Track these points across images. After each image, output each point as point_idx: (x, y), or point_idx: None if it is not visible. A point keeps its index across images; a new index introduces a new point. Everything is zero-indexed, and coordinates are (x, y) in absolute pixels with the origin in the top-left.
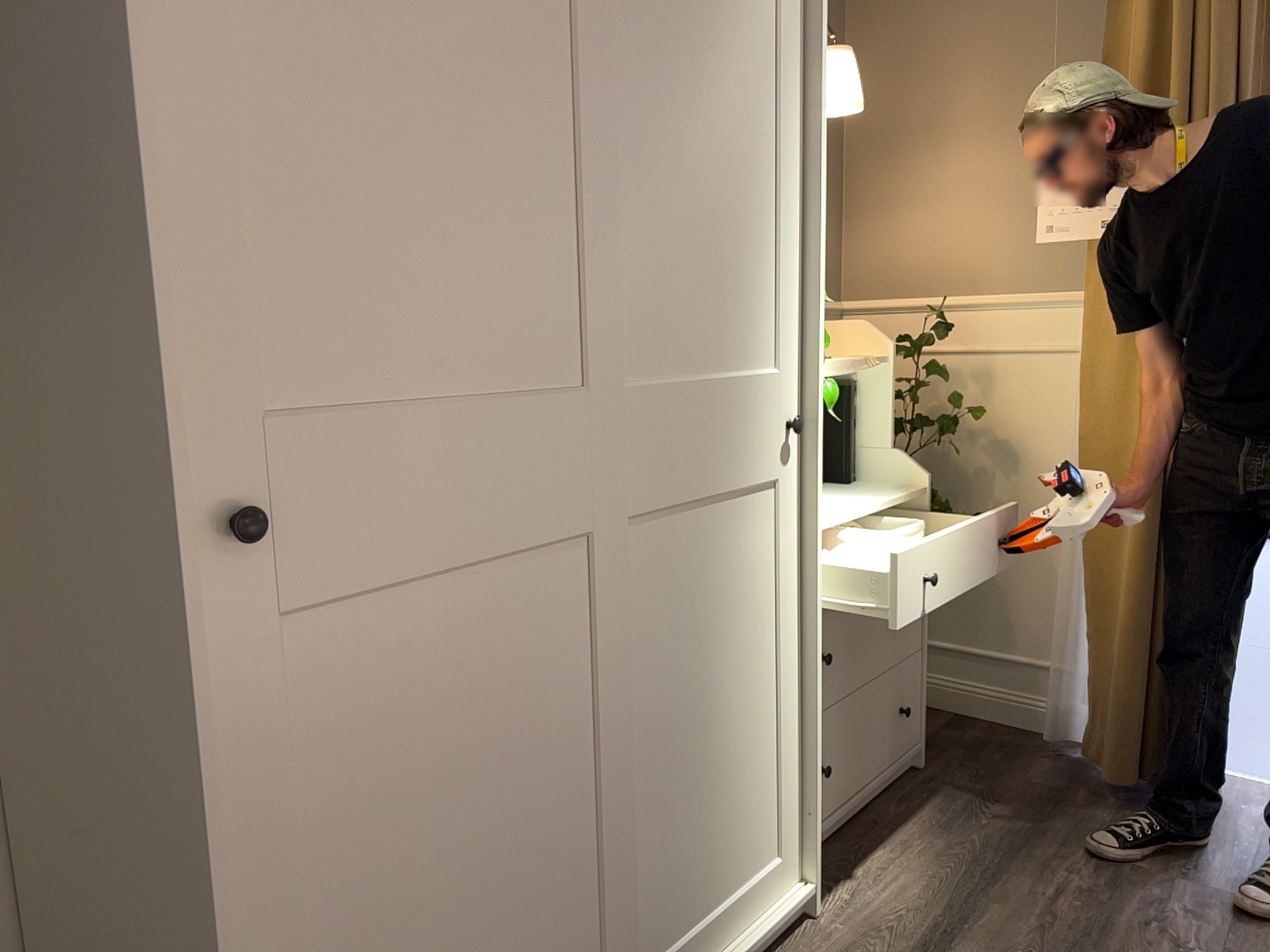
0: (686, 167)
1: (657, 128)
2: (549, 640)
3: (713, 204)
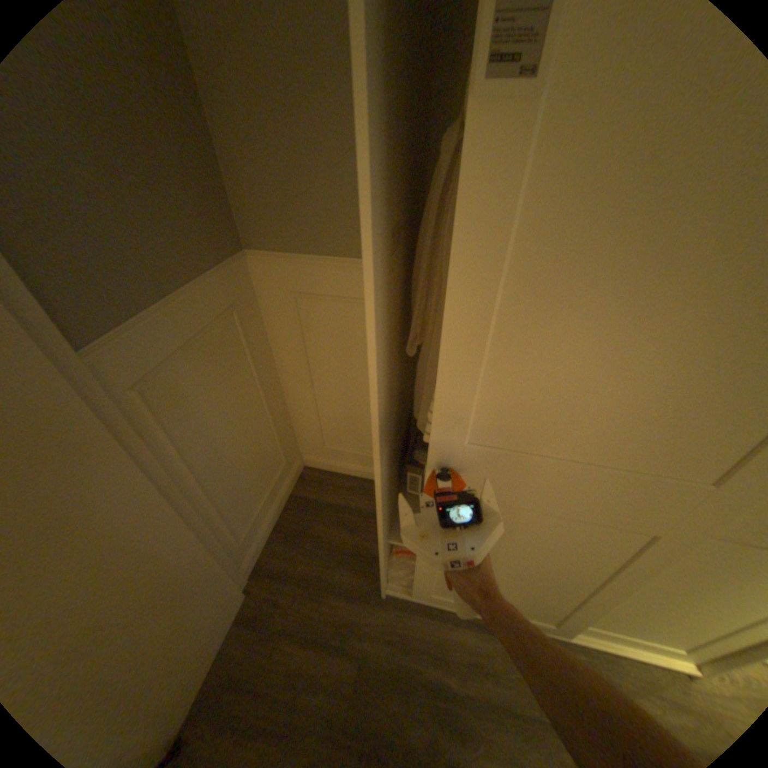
0: None
1: None
2: (535, 543)
3: None
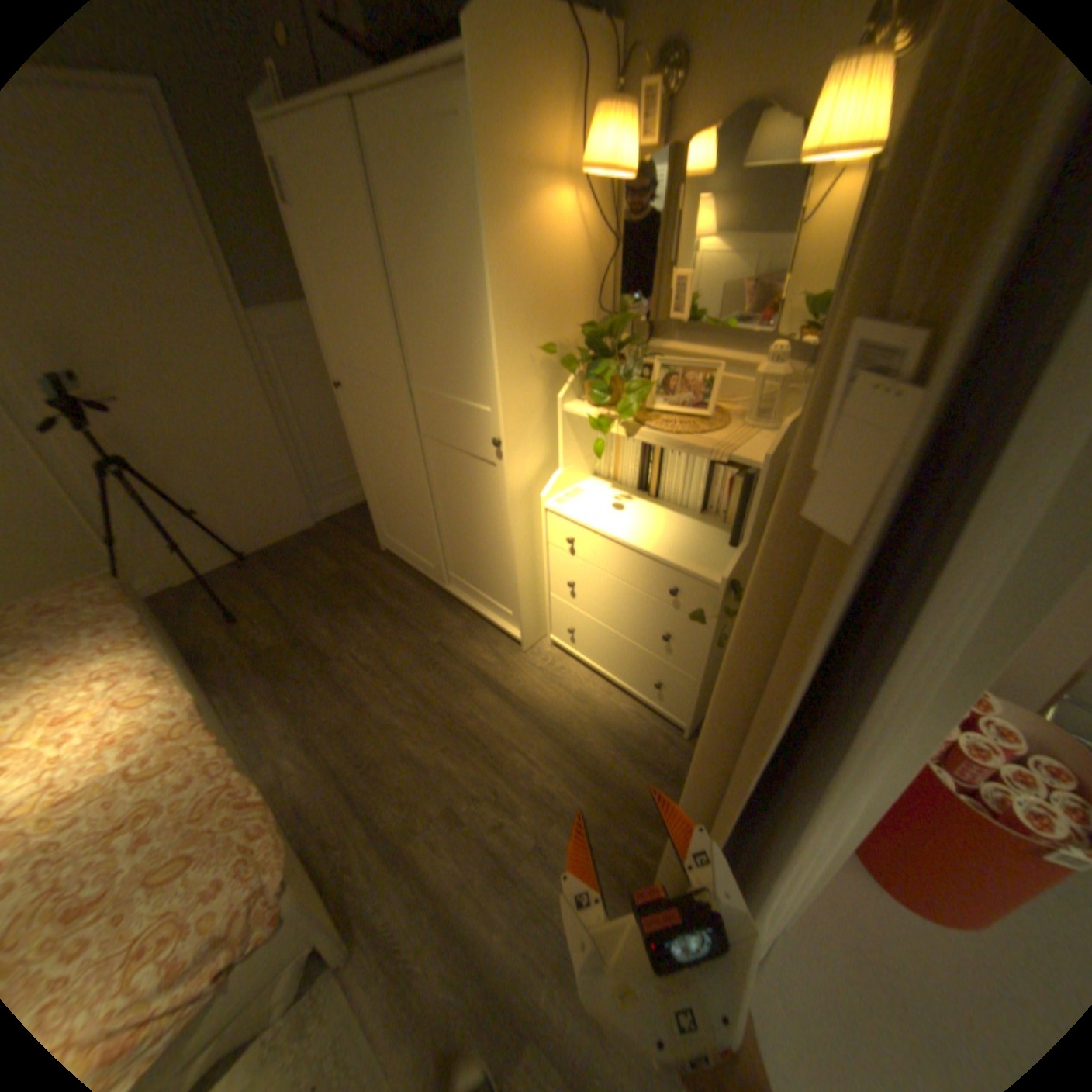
0: (425, 282)
1: (408, 263)
2: (399, 455)
3: (443, 302)
